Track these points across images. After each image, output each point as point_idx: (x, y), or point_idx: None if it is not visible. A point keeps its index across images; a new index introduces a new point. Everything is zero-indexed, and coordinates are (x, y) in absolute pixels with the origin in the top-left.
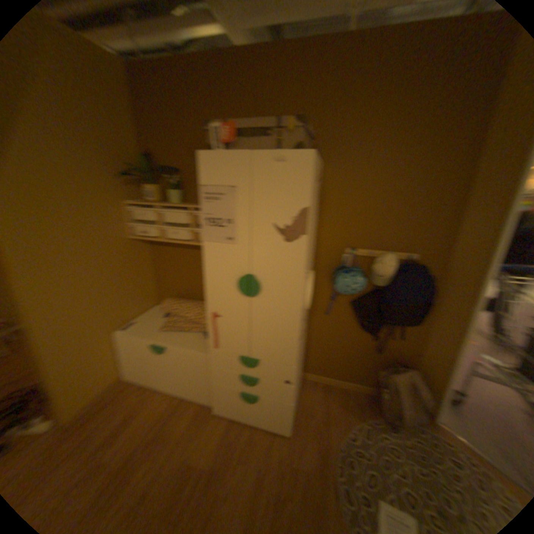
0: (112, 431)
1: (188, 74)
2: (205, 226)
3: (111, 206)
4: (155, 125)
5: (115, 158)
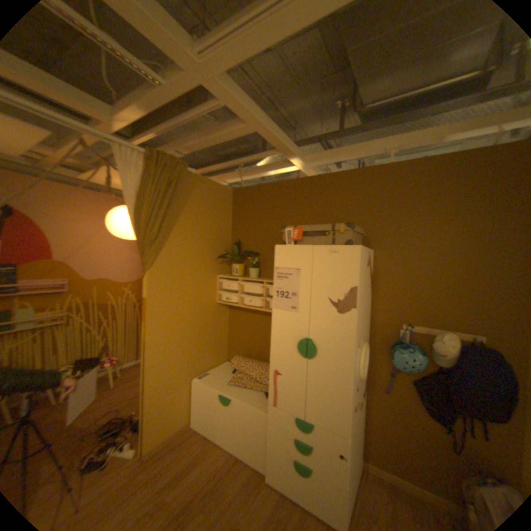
0: (179, 473)
1: (274, 194)
2: (277, 297)
3: (211, 278)
4: (248, 225)
5: (220, 246)
